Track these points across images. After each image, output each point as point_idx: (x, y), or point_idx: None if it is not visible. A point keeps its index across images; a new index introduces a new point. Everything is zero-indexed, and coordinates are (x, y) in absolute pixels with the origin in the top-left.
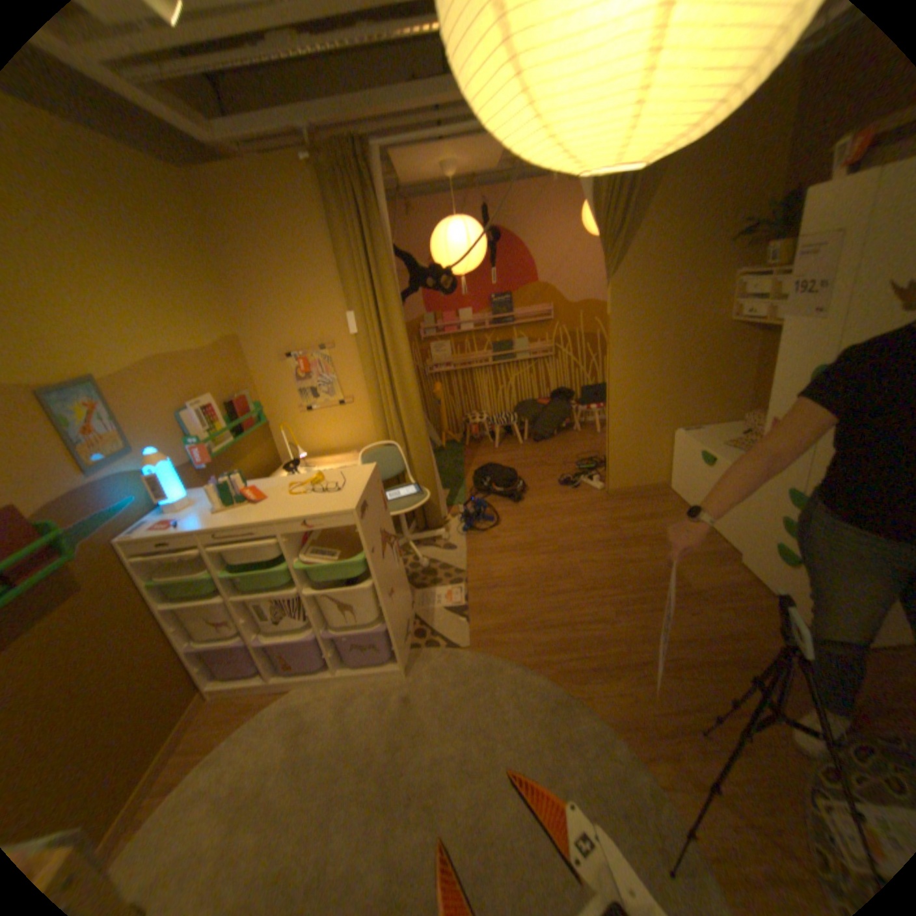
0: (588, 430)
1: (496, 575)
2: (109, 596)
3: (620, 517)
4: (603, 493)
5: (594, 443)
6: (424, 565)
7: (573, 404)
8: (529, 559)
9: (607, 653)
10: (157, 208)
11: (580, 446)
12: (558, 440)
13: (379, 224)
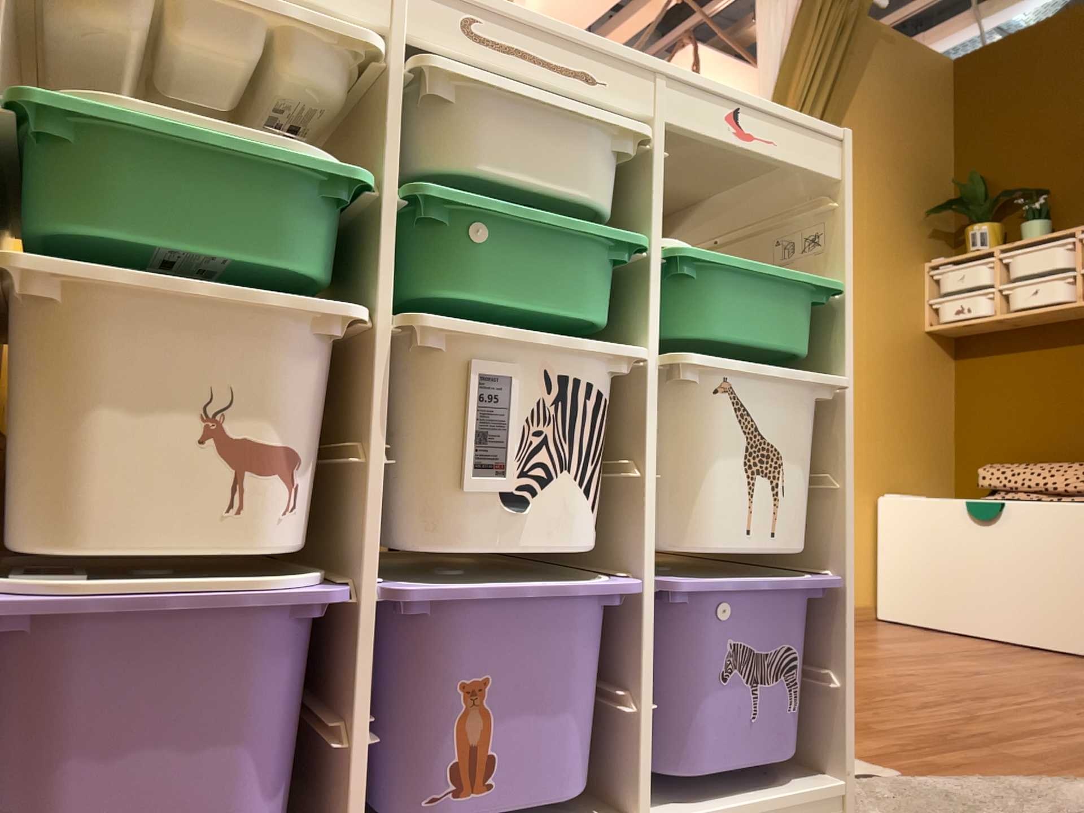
0: None
1: None
2: None
3: None
4: None
5: None
6: None
7: None
8: None
9: None
10: None
11: None
12: None
13: None
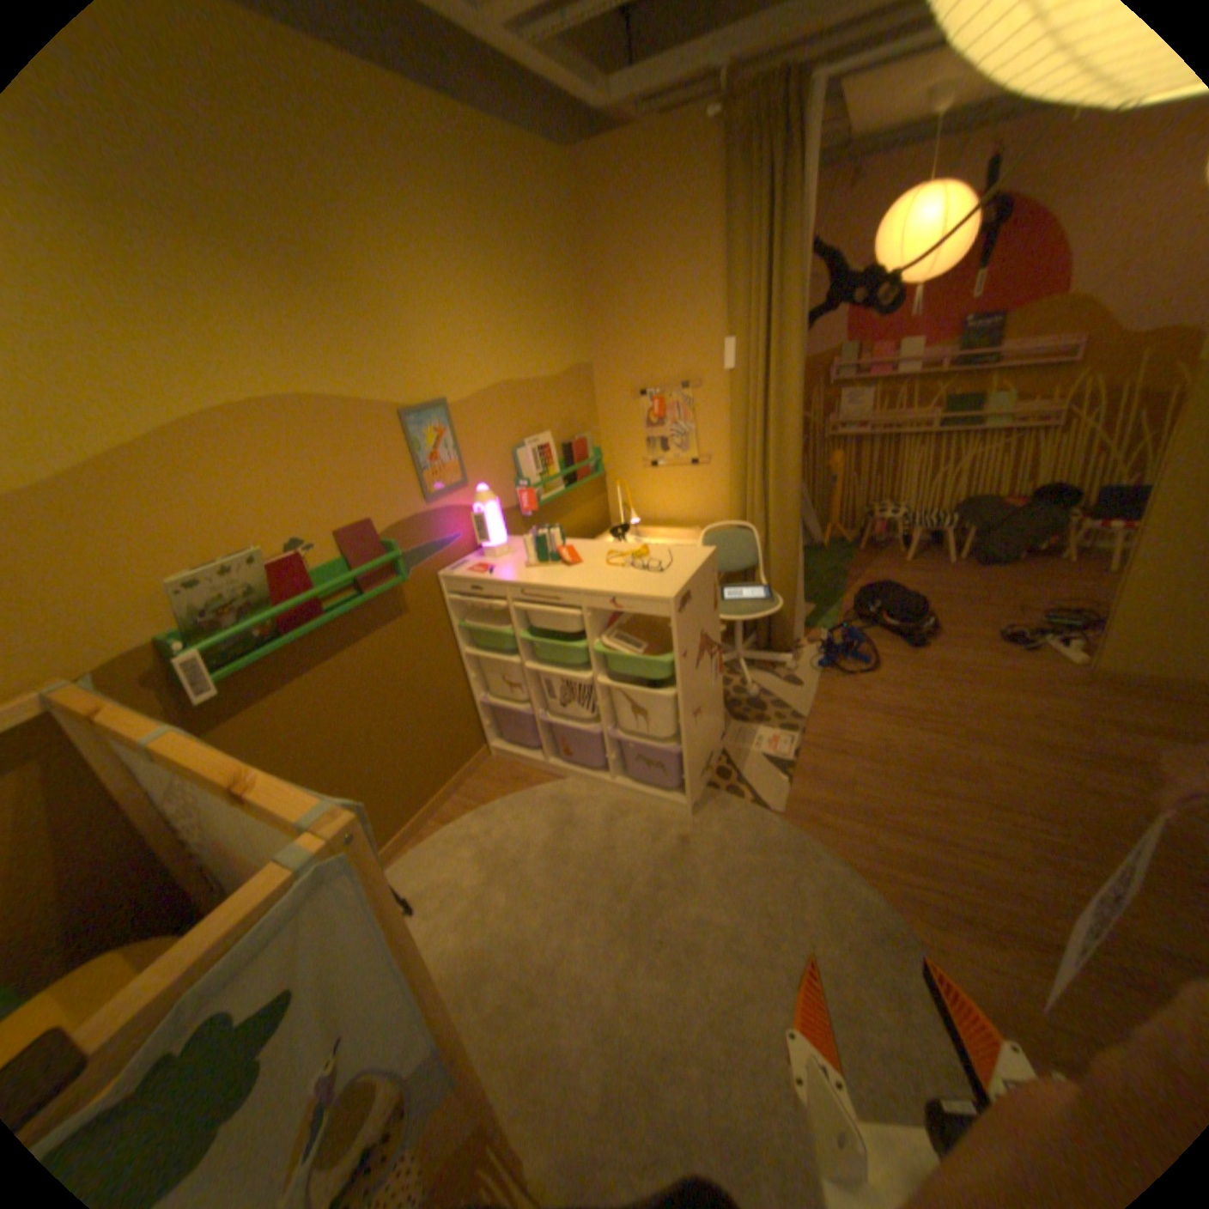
0: (1096, 563)
1: (851, 739)
2: (429, 627)
3: (1106, 718)
4: (1086, 673)
5: (1100, 587)
6: (753, 694)
7: (1078, 513)
8: (910, 733)
9: (999, 907)
10: (533, 205)
11: (1067, 587)
12: (1027, 570)
13: (798, 206)
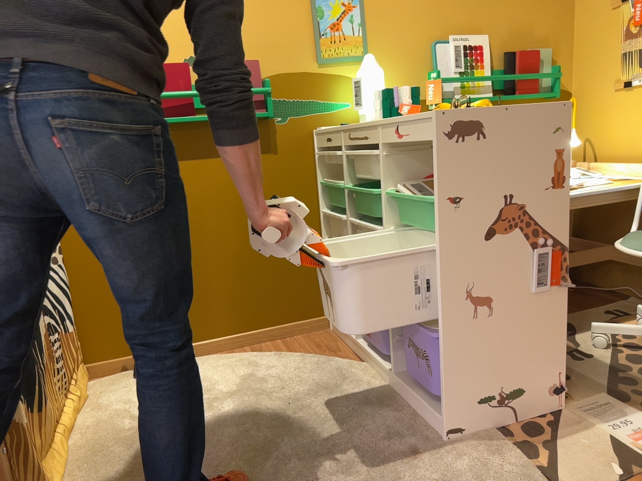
0: None
1: None
2: (293, 172)
3: None
4: None
5: None
6: None
7: None
8: None
9: None
10: None
11: None
12: None
13: None
